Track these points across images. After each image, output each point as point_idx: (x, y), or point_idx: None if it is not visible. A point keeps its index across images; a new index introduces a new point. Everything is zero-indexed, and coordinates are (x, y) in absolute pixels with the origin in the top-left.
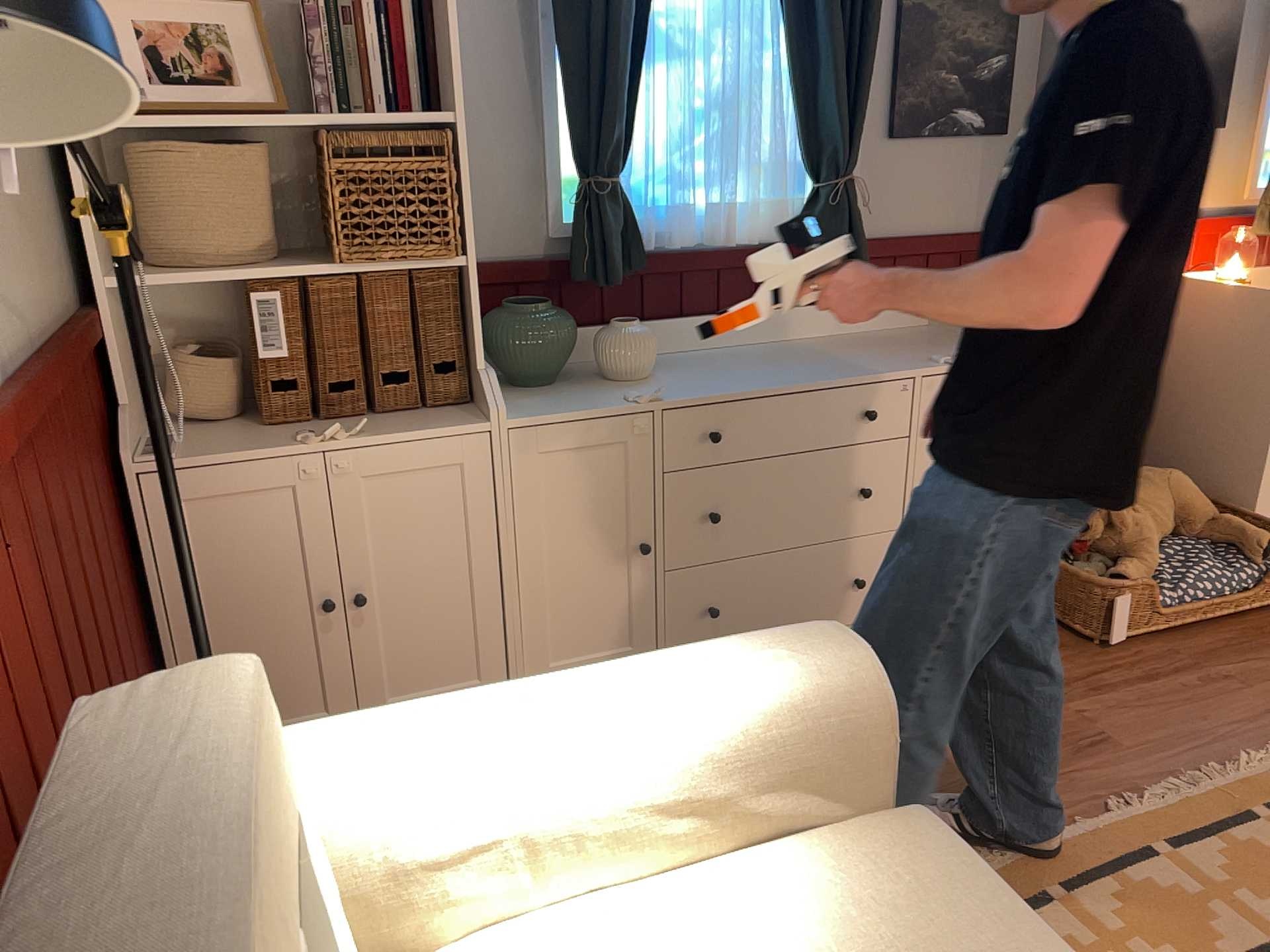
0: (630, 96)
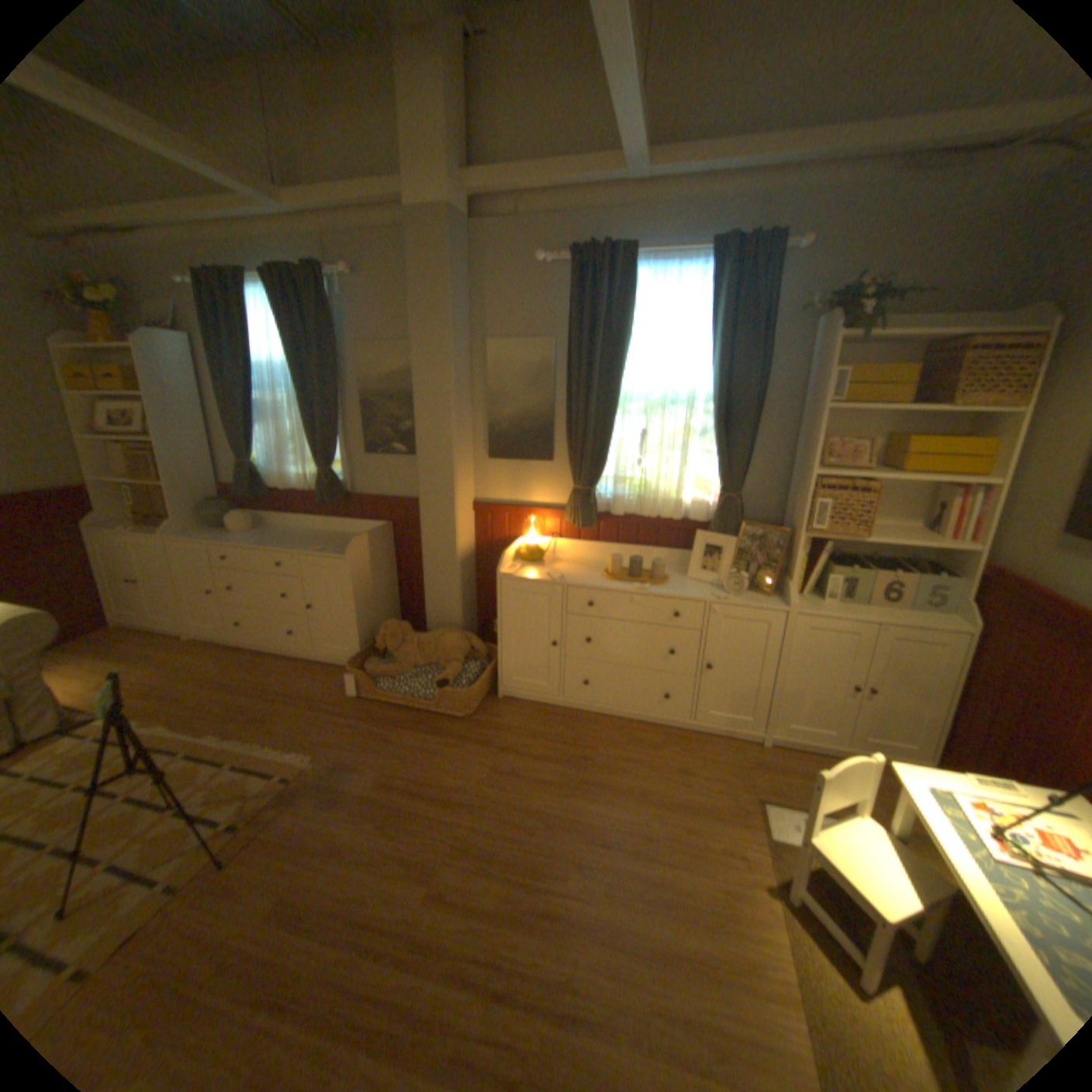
0: (244, 435)
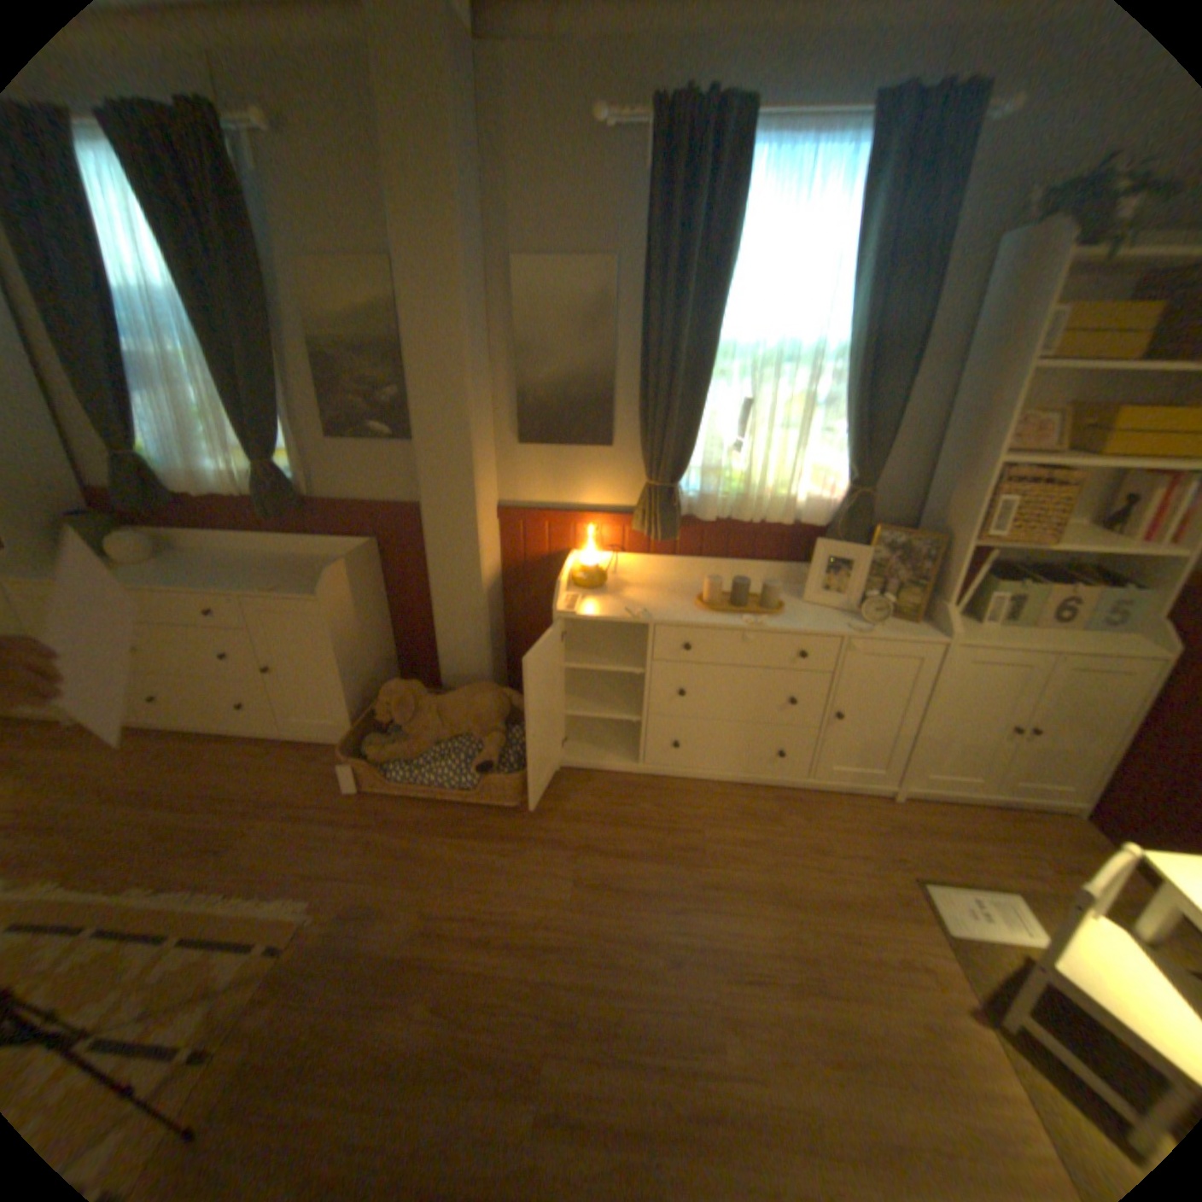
0: (118, 408)
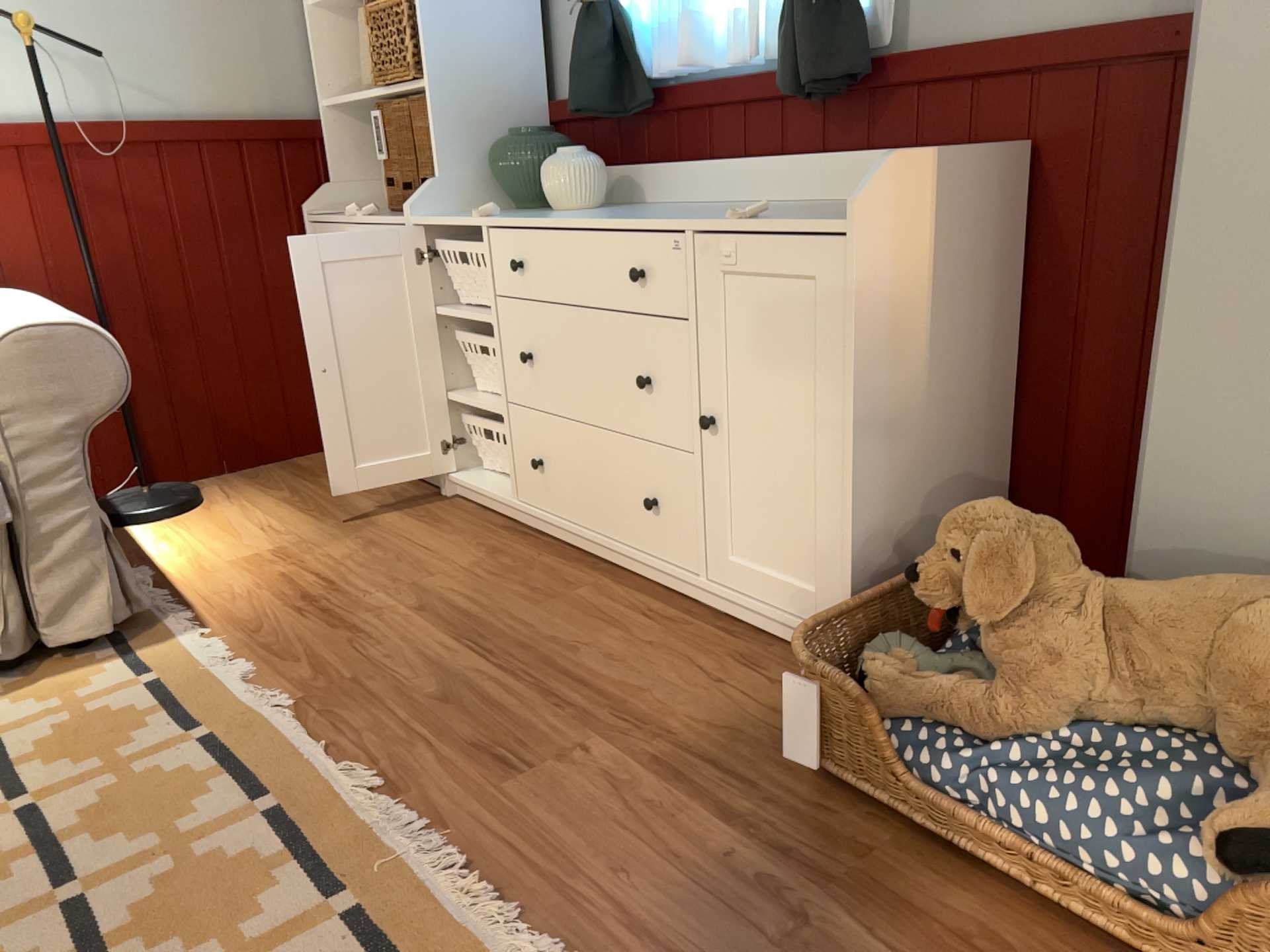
0: None
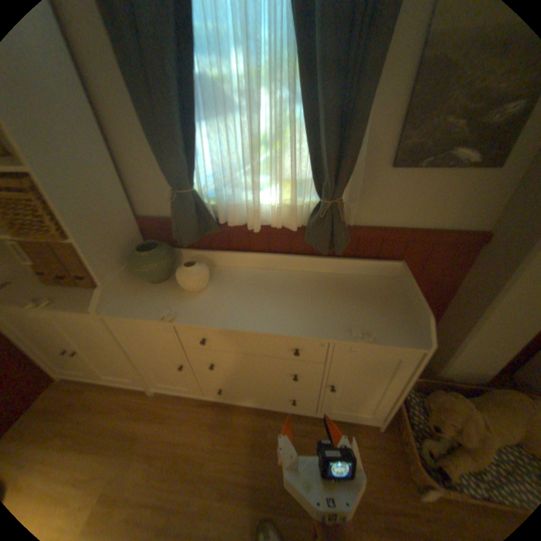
0: (189, 140)
